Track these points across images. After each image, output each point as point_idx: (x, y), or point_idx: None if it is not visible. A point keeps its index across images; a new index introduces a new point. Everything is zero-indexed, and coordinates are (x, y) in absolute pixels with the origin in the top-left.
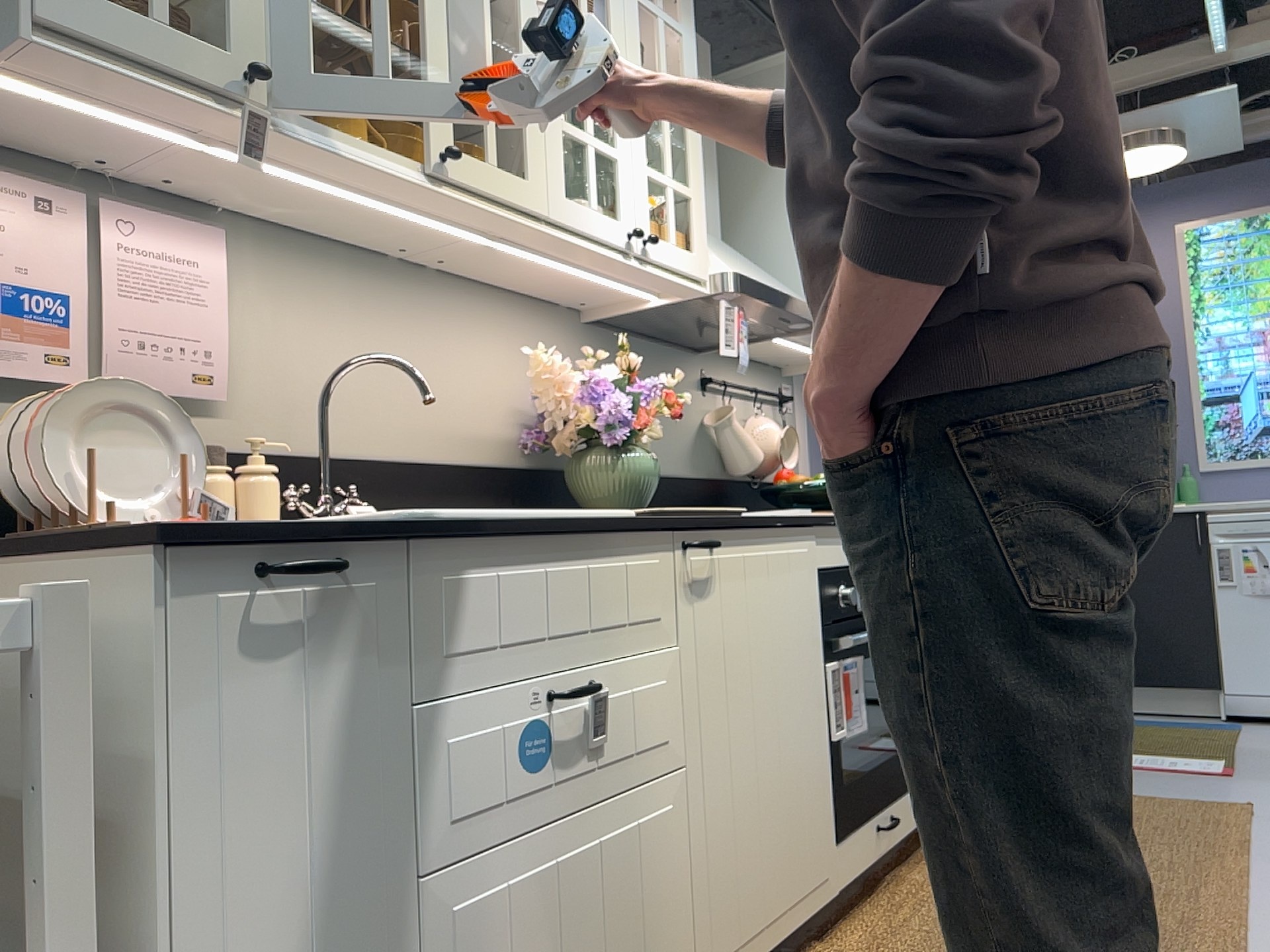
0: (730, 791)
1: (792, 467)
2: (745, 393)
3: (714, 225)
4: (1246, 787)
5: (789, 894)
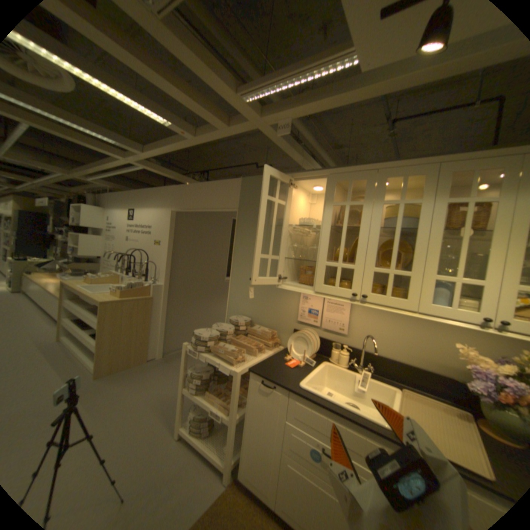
0: None
1: None
2: None
3: None
4: None
5: None
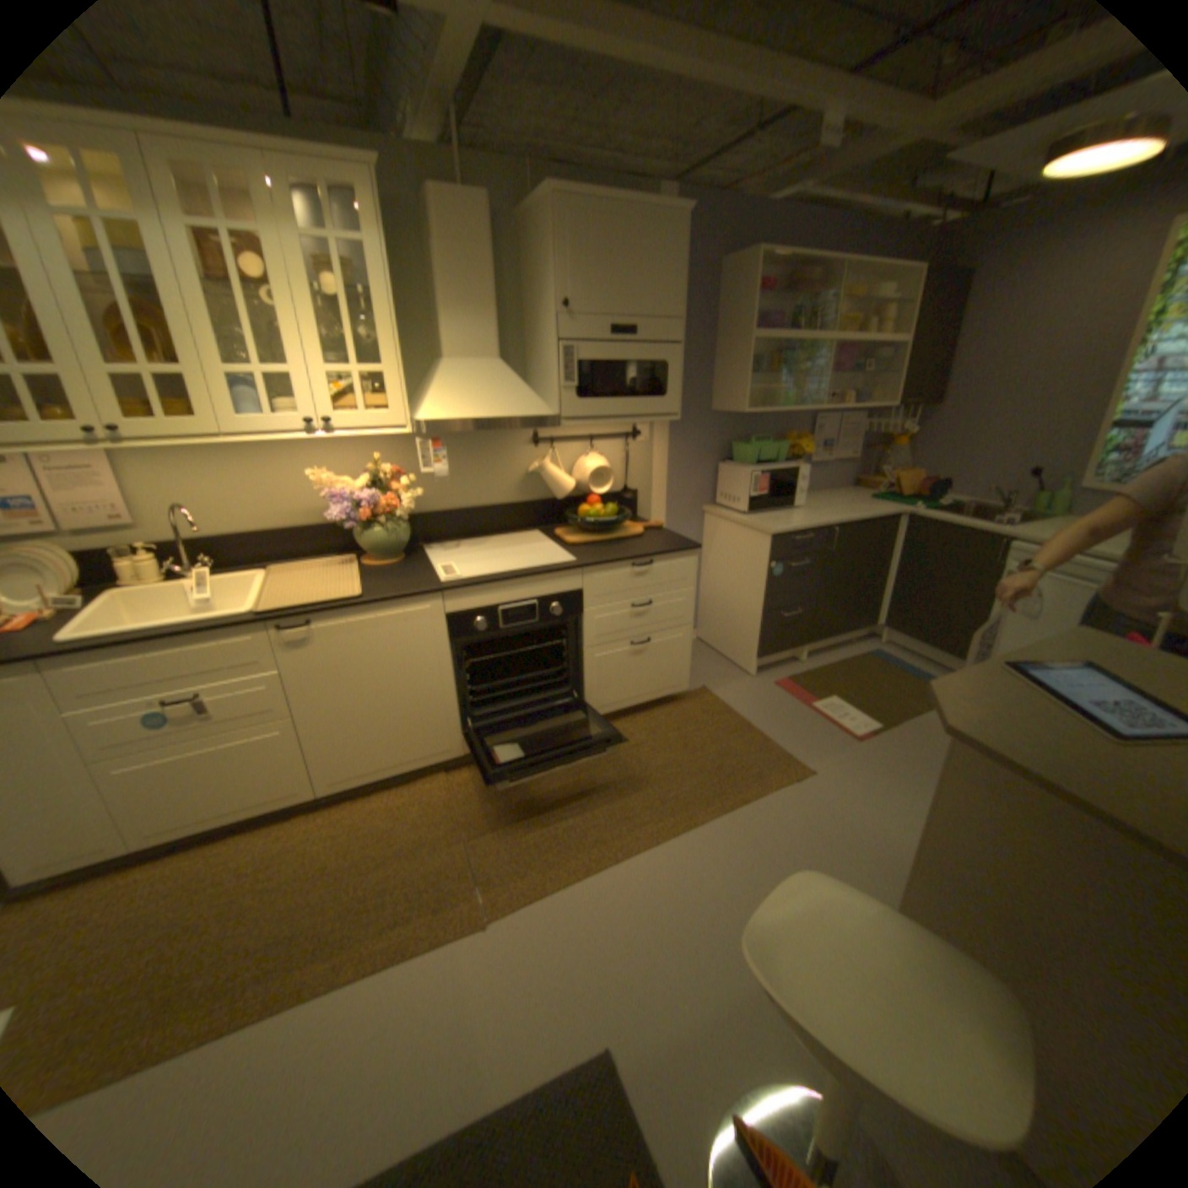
0: (338, 724)
1: (601, 493)
2: (583, 439)
3: (485, 351)
4: (846, 757)
5: (405, 758)
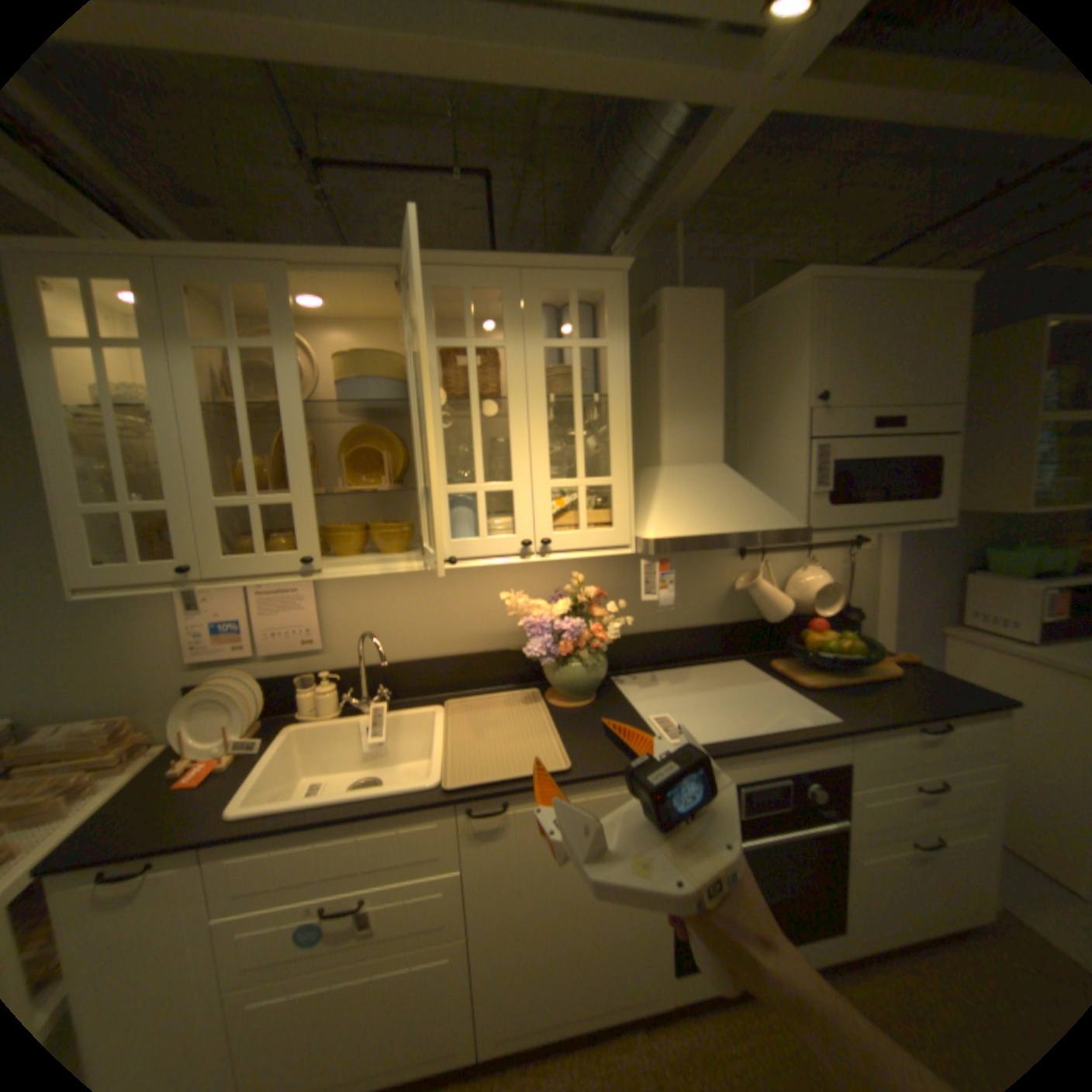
0: (520, 951)
1: (828, 615)
2: (797, 548)
3: (710, 454)
4: None
5: (597, 1009)
